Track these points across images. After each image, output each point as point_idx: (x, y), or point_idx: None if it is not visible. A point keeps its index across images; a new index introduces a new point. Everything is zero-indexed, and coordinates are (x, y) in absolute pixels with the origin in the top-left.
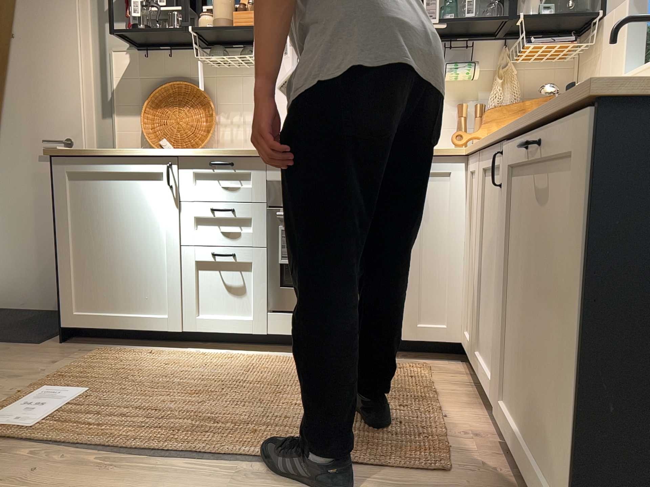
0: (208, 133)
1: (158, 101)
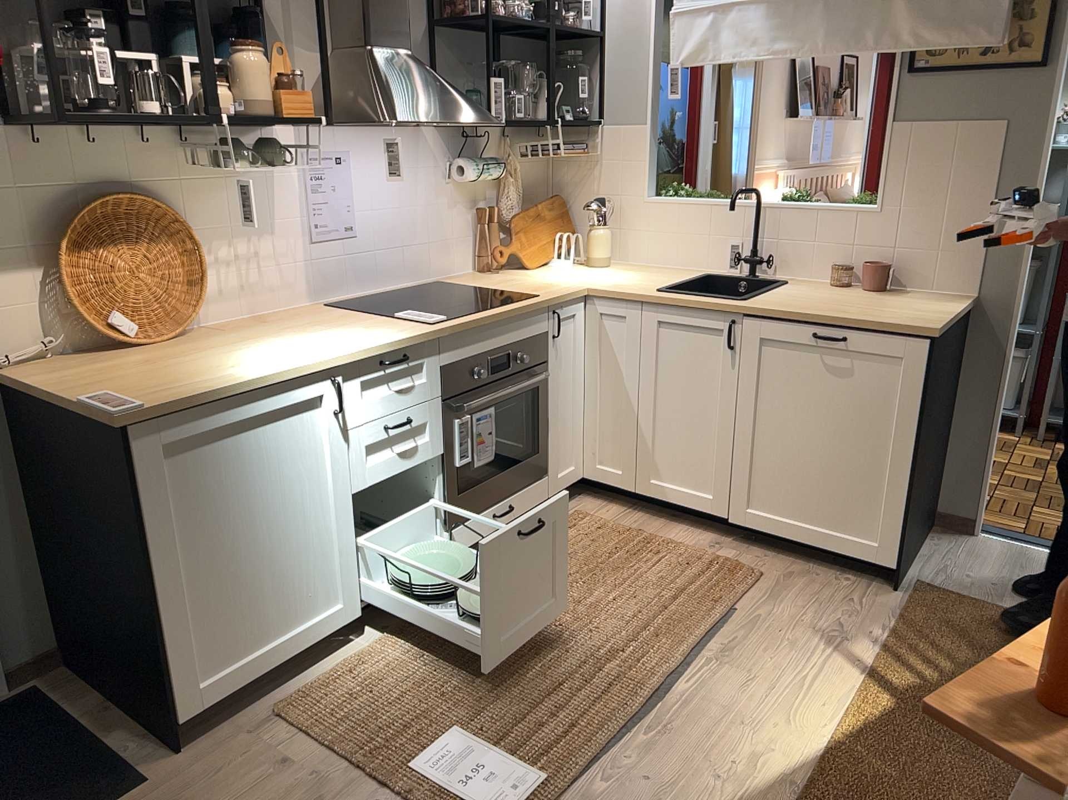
0: (194, 287)
1: (81, 237)
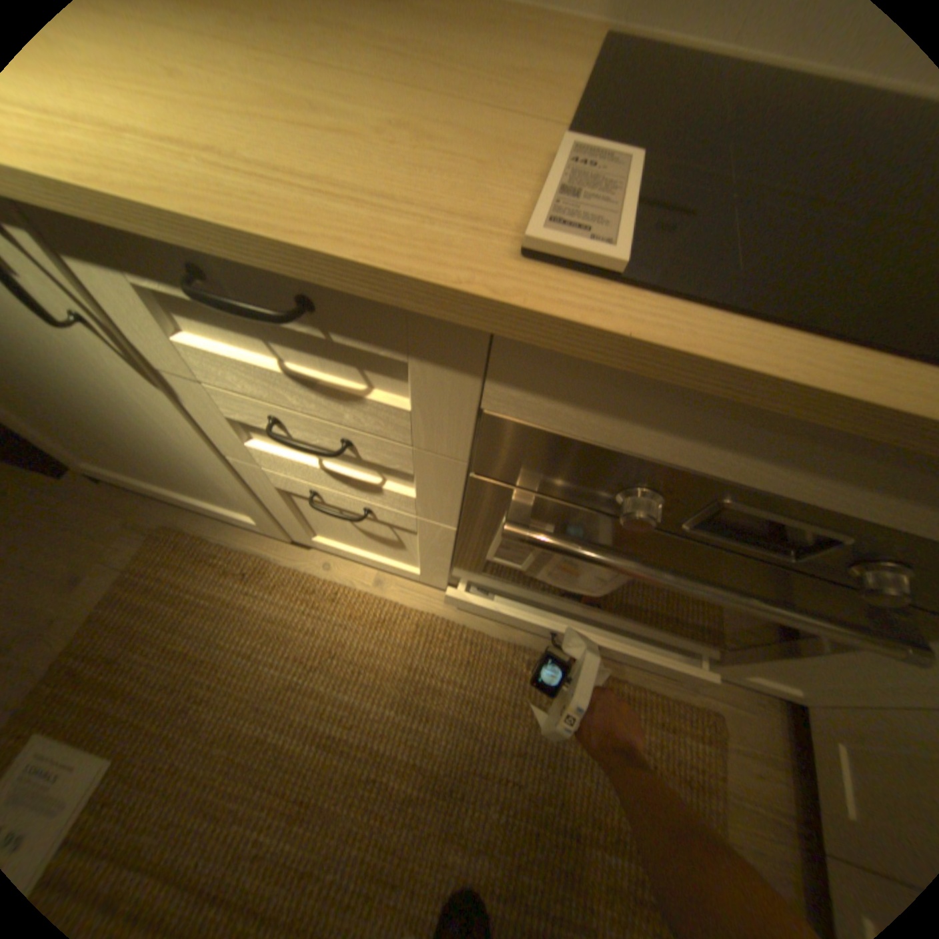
0: None
1: None
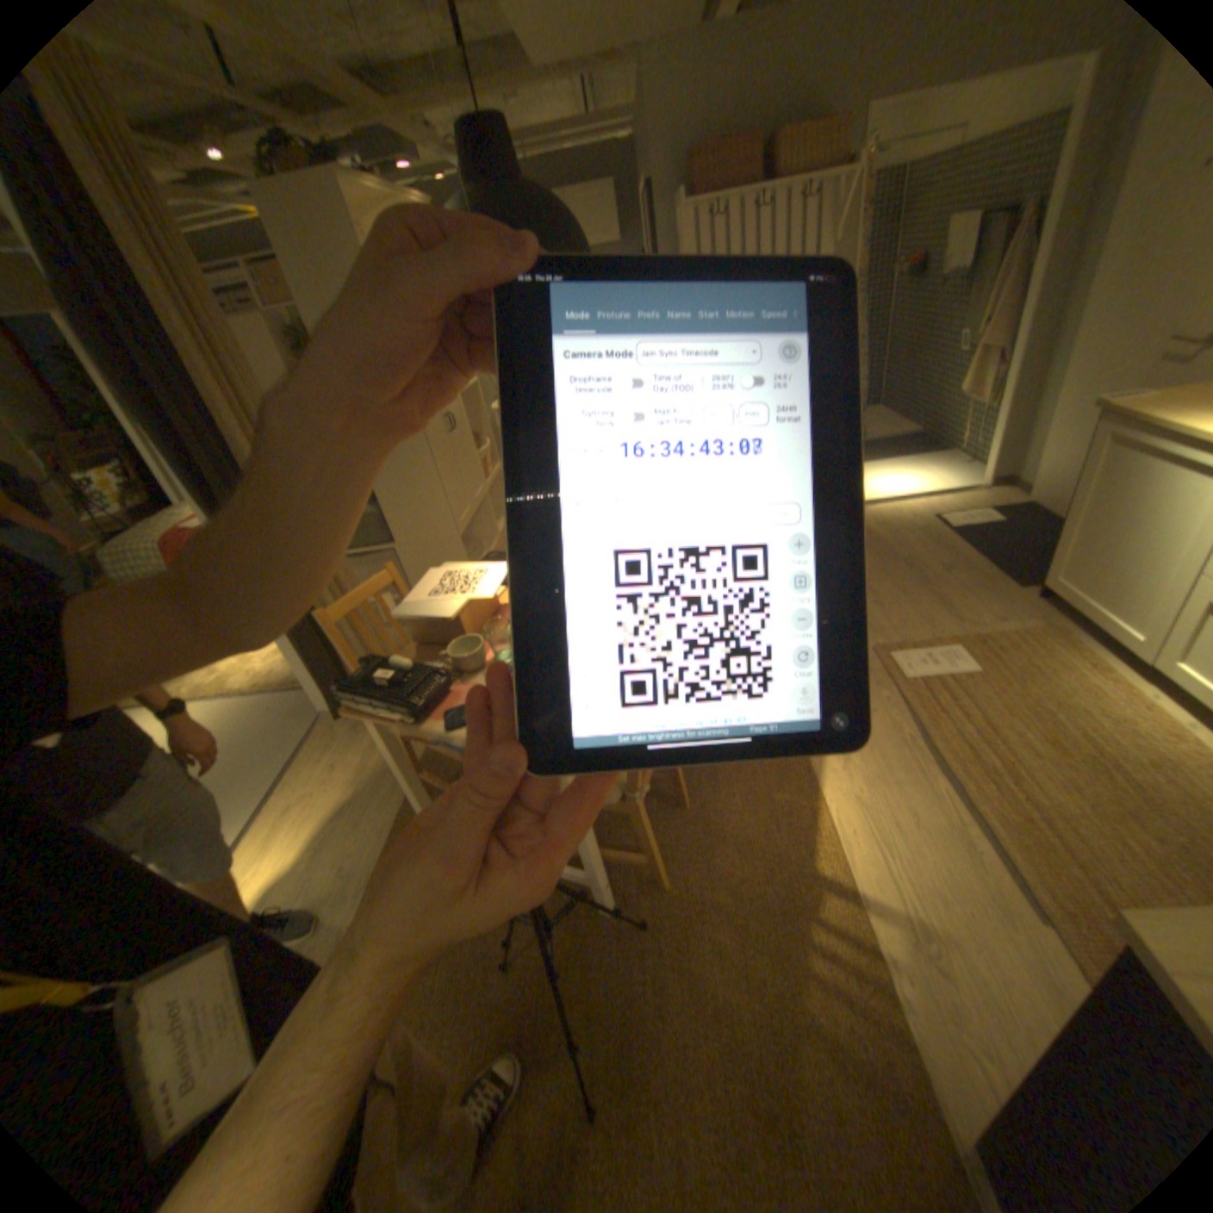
0: None
1: None
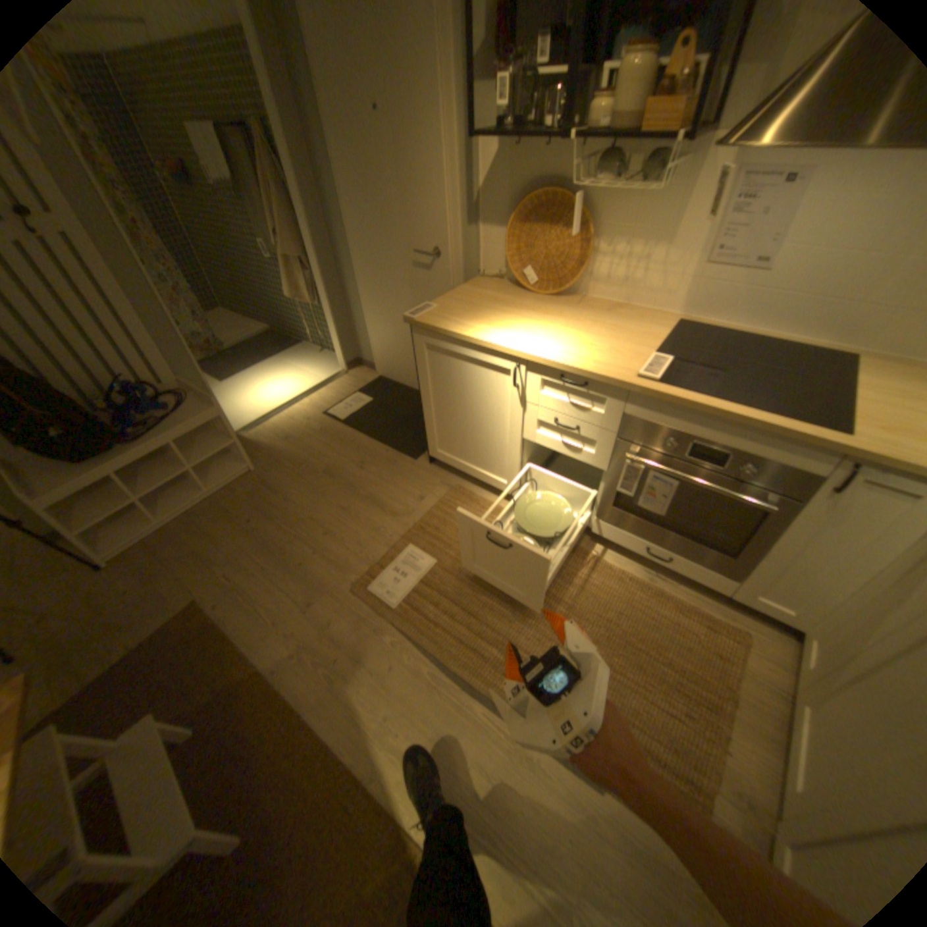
0: (581, 266)
1: (528, 212)
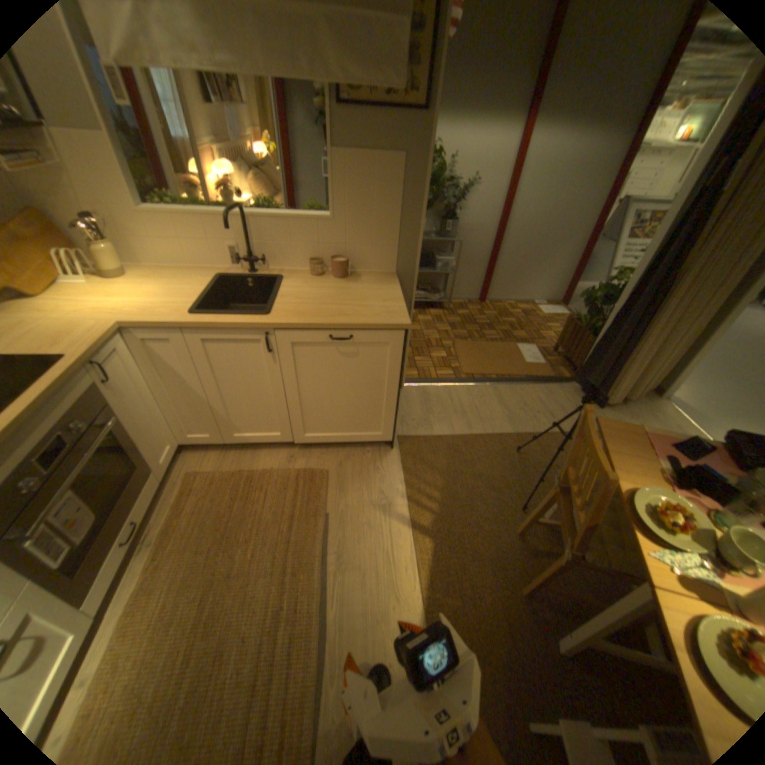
0: None
1: None
